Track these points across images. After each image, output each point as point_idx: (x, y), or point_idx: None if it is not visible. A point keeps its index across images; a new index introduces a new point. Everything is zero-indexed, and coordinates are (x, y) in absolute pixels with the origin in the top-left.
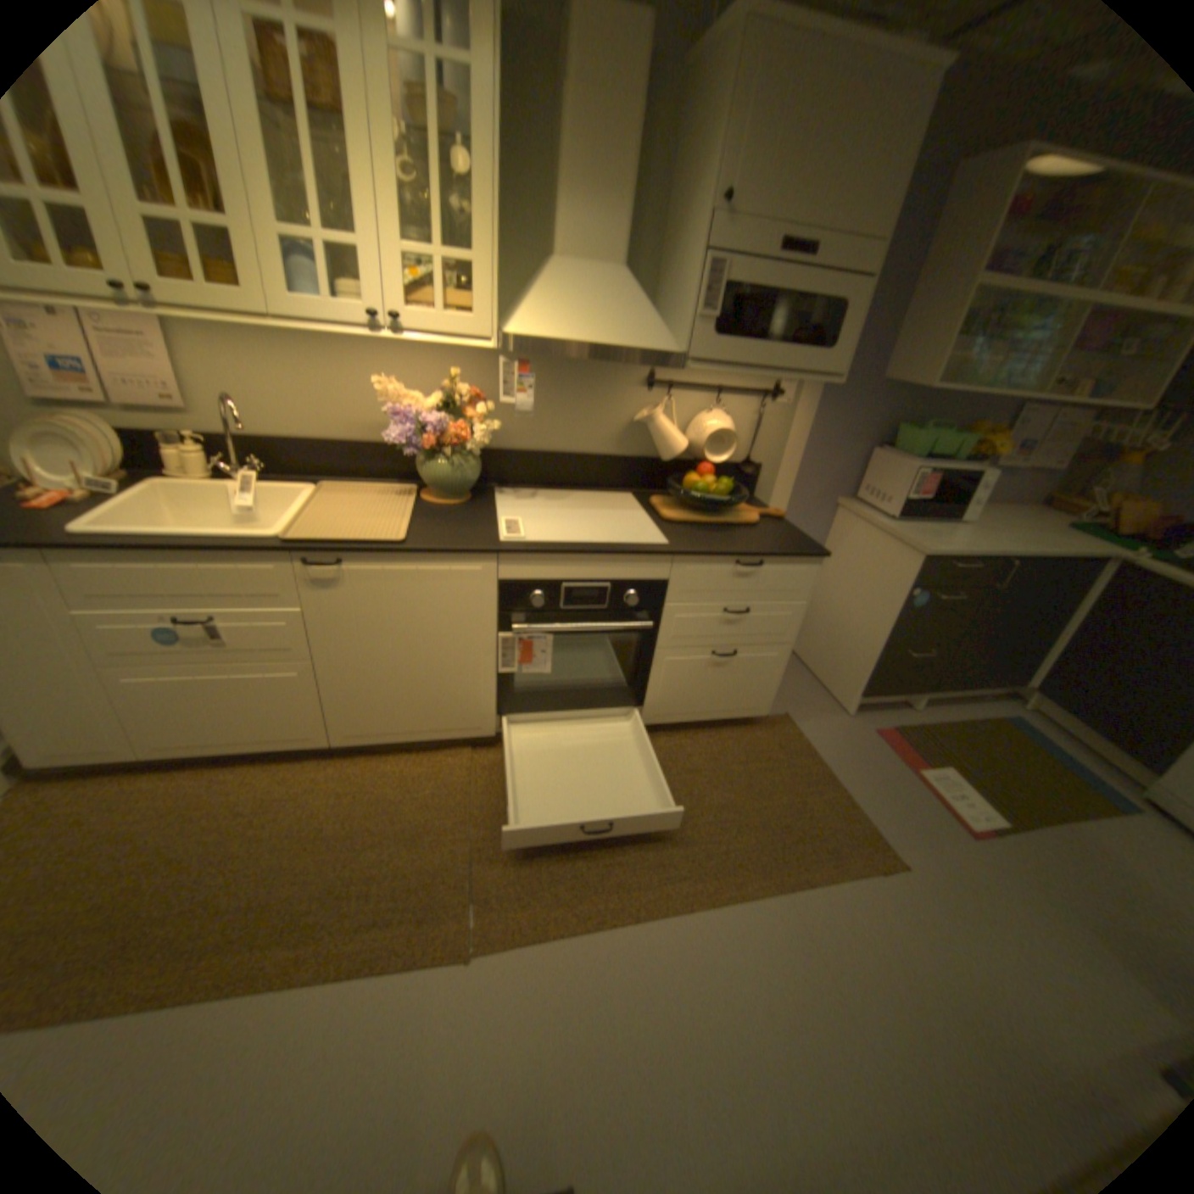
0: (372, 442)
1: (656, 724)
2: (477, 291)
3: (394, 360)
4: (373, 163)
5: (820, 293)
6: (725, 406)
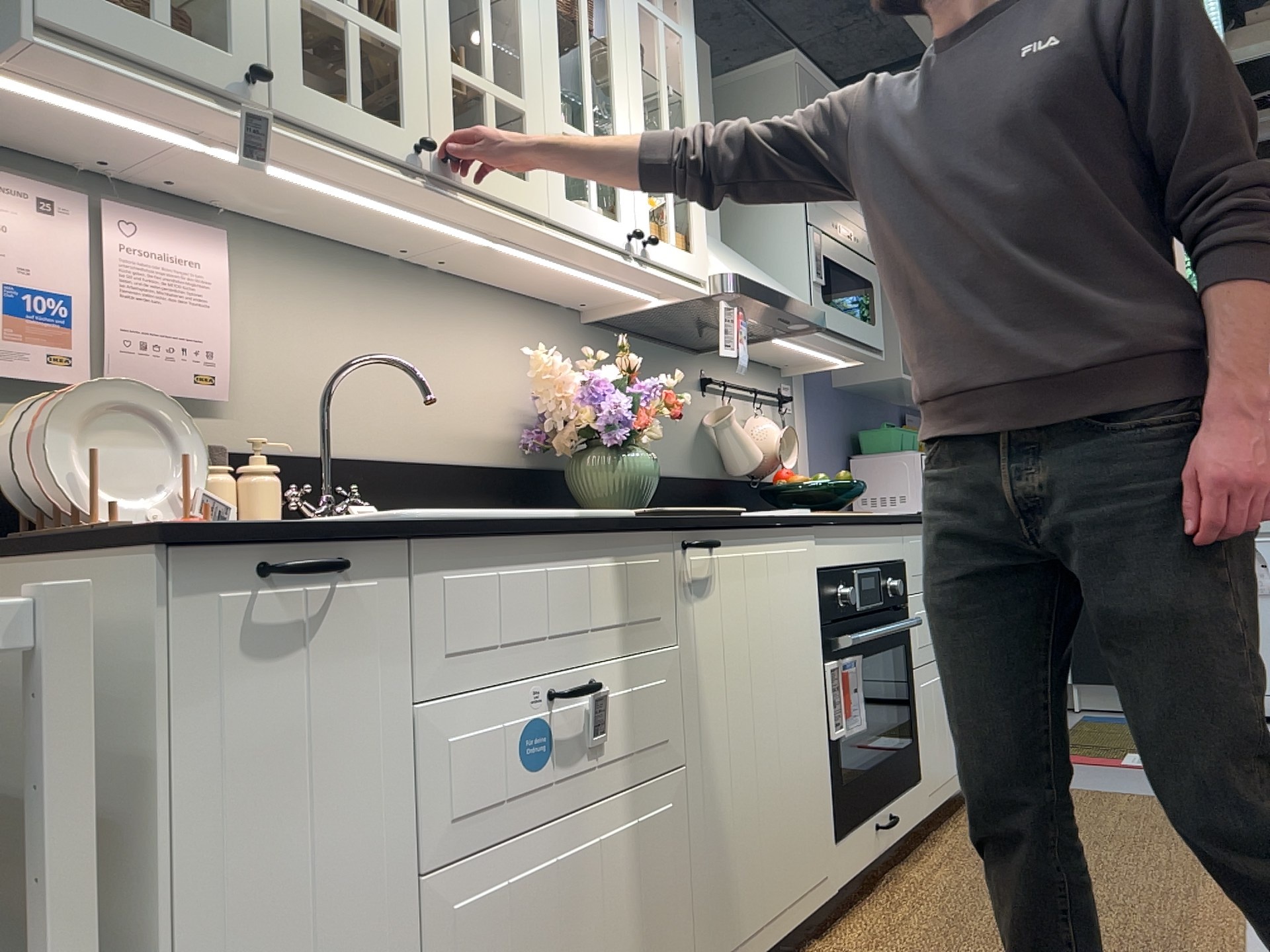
0: (469, 462)
1: (933, 810)
2: (695, 227)
3: (495, 338)
4: (628, 86)
5: (862, 274)
6: (765, 409)
